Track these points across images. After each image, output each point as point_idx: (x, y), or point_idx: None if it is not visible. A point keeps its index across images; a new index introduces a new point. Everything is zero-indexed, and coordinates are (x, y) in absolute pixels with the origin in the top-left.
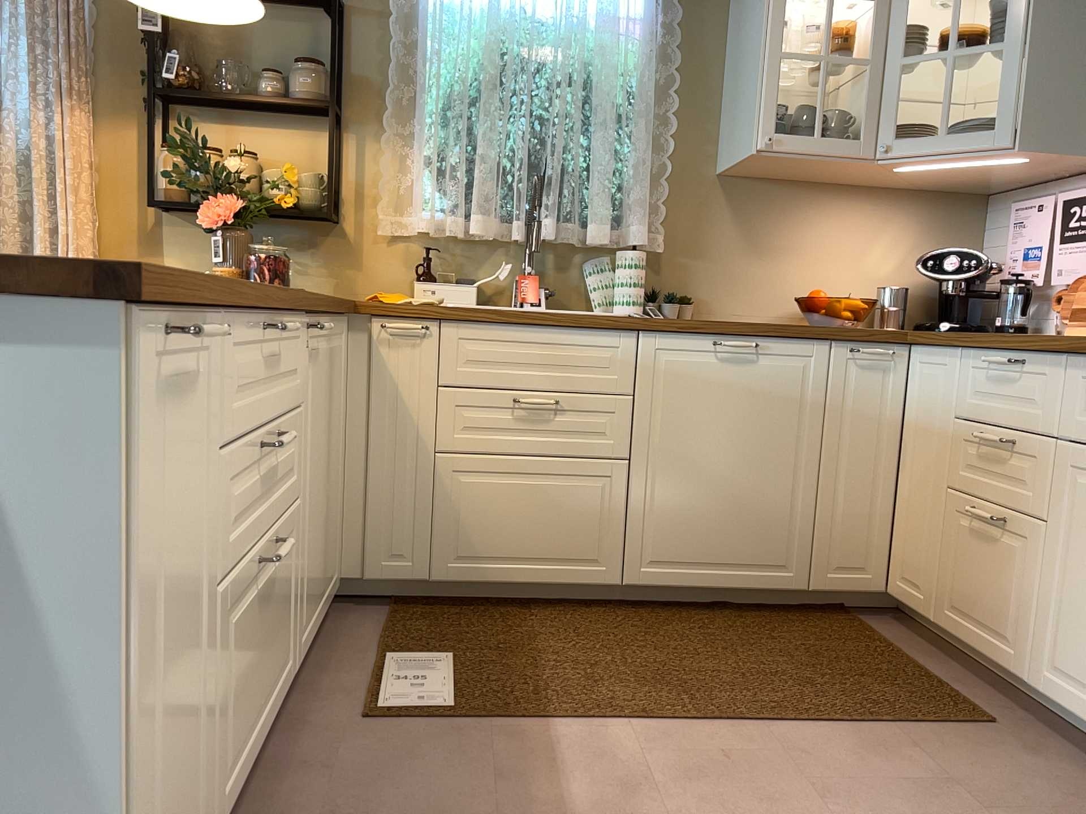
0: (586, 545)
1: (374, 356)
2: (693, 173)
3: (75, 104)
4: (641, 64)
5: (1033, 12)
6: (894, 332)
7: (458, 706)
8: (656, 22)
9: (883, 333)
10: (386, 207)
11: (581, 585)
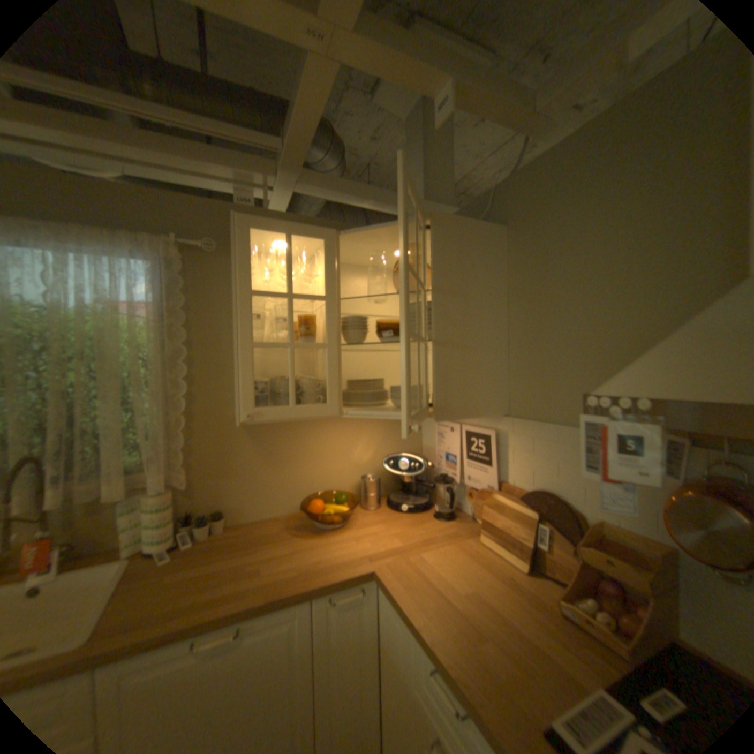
0: None
1: None
2: (214, 417)
3: None
4: (148, 342)
5: (434, 321)
6: (362, 575)
7: None
8: (160, 307)
9: (353, 582)
10: None
11: None
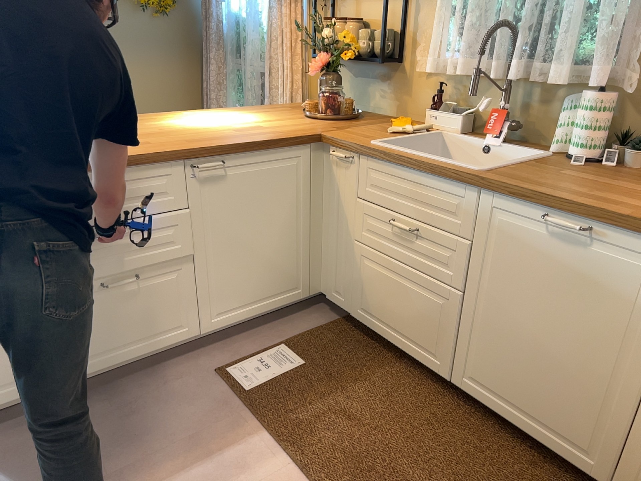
0: (428, 339)
1: (331, 170)
2: None
3: (288, 1)
4: None
5: None
6: None
7: (252, 392)
8: None
9: None
10: (421, 52)
11: (424, 364)
